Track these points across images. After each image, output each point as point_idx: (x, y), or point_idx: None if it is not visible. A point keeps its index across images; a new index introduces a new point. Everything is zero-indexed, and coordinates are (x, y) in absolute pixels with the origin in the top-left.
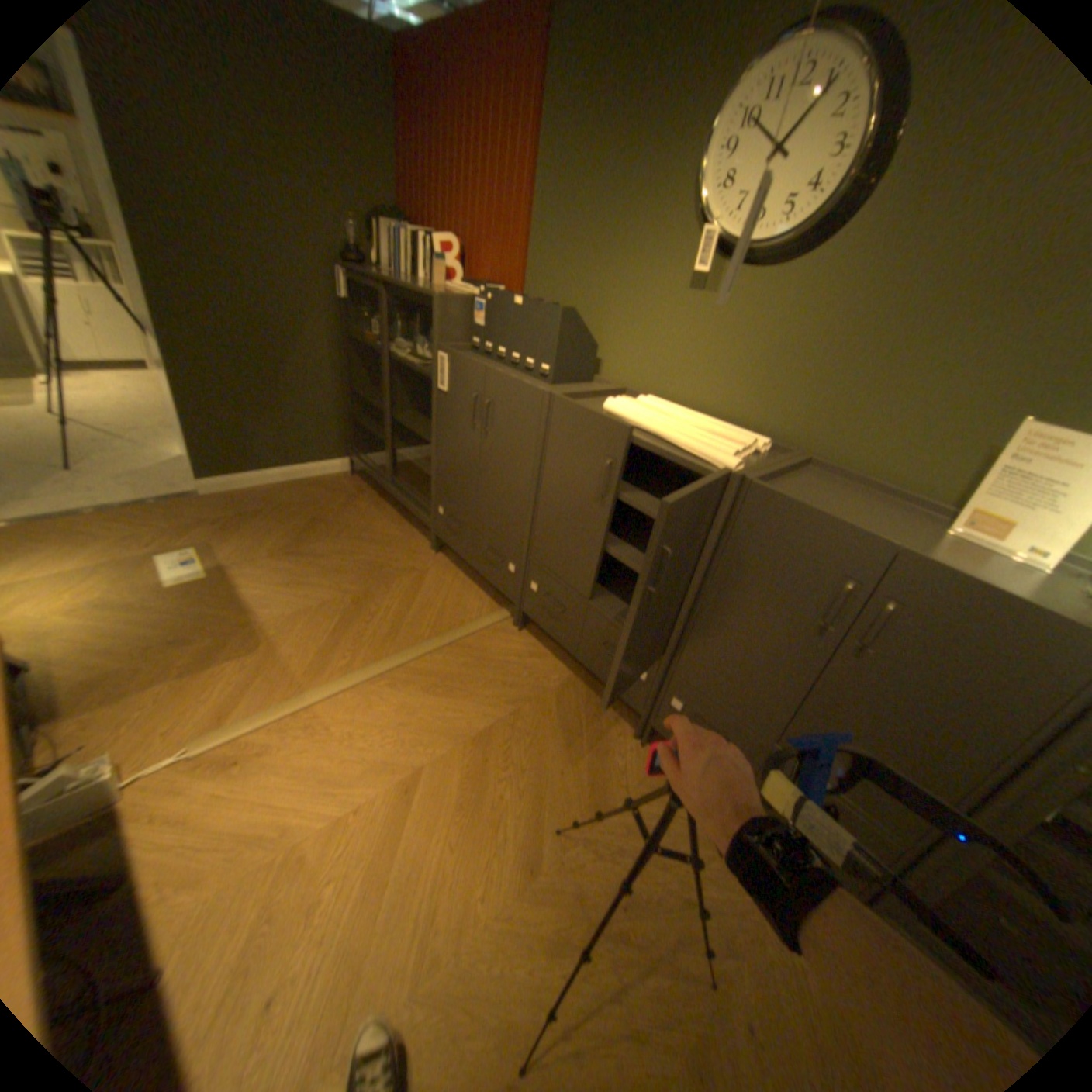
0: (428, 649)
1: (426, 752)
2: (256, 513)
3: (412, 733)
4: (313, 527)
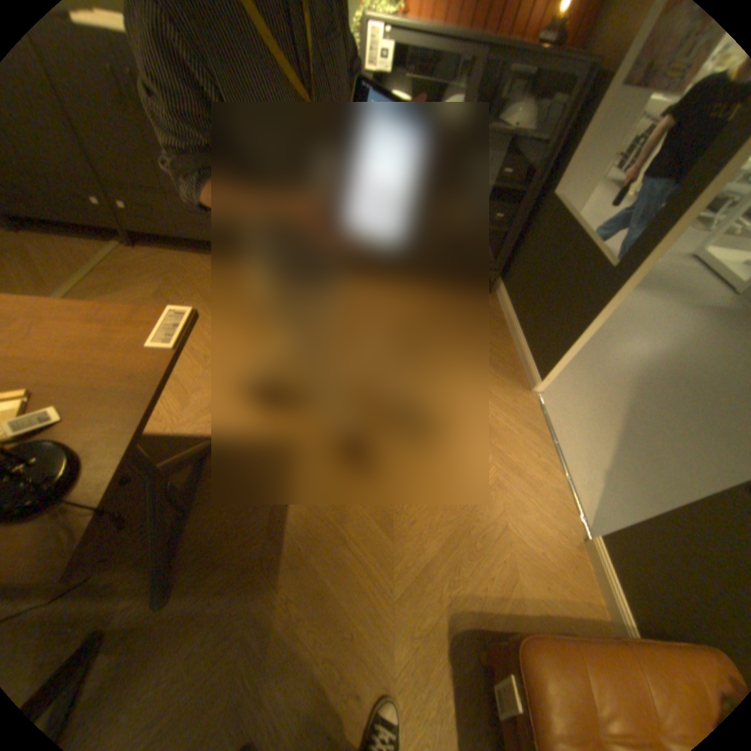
0: (77, 277)
1: None
2: None
3: None
4: None
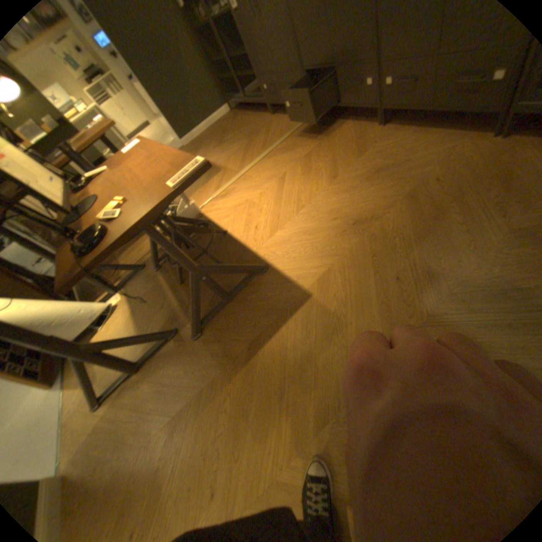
0: (277, 142)
1: (285, 168)
2: (202, 140)
3: (278, 166)
4: (223, 133)
